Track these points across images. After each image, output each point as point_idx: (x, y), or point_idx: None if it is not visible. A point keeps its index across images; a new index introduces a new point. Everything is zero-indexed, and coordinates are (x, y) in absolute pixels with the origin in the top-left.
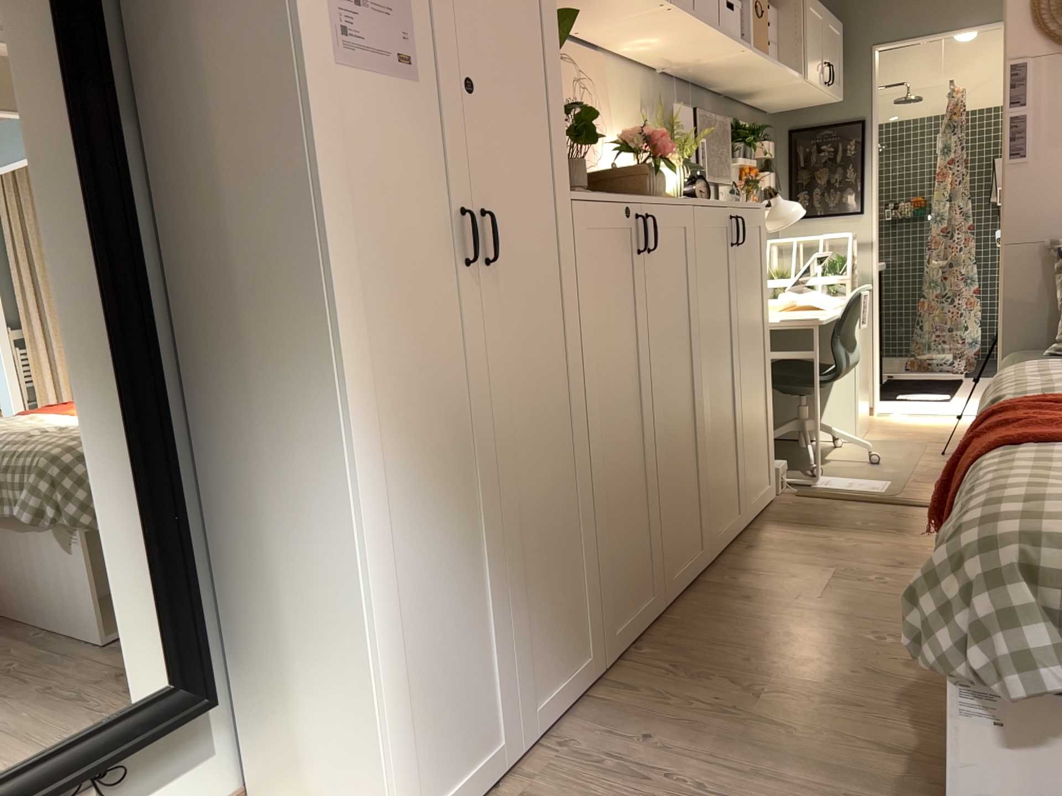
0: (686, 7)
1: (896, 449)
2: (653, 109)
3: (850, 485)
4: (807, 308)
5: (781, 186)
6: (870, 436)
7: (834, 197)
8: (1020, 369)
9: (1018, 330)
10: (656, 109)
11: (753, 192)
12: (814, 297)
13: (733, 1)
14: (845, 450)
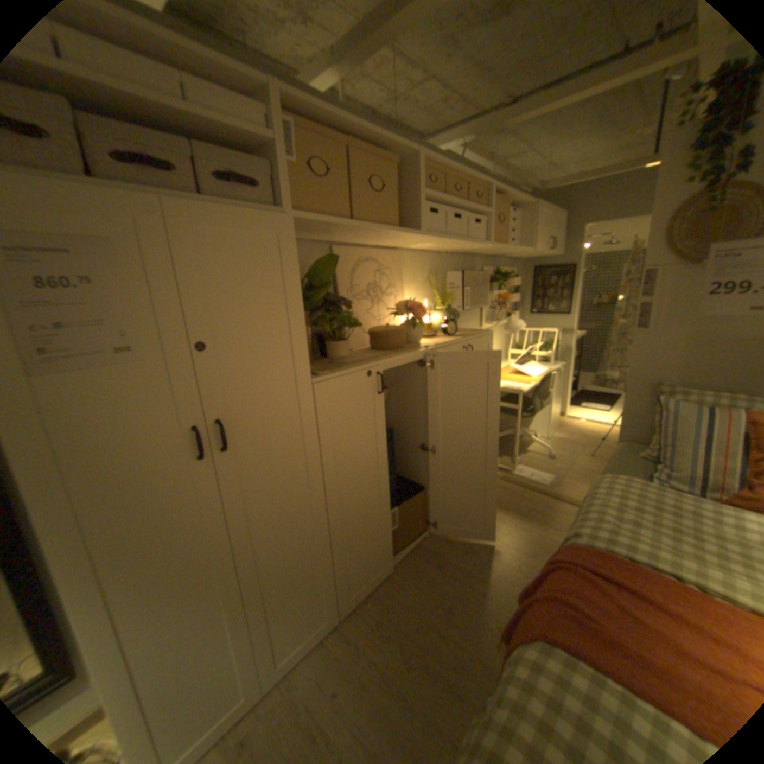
0: (434, 233)
1: (566, 448)
2: (437, 273)
3: (531, 475)
4: (523, 374)
5: (527, 295)
6: (556, 434)
7: (555, 304)
8: (610, 486)
9: (630, 427)
10: (440, 273)
11: (507, 304)
12: (528, 367)
13: (484, 214)
14: (539, 444)
